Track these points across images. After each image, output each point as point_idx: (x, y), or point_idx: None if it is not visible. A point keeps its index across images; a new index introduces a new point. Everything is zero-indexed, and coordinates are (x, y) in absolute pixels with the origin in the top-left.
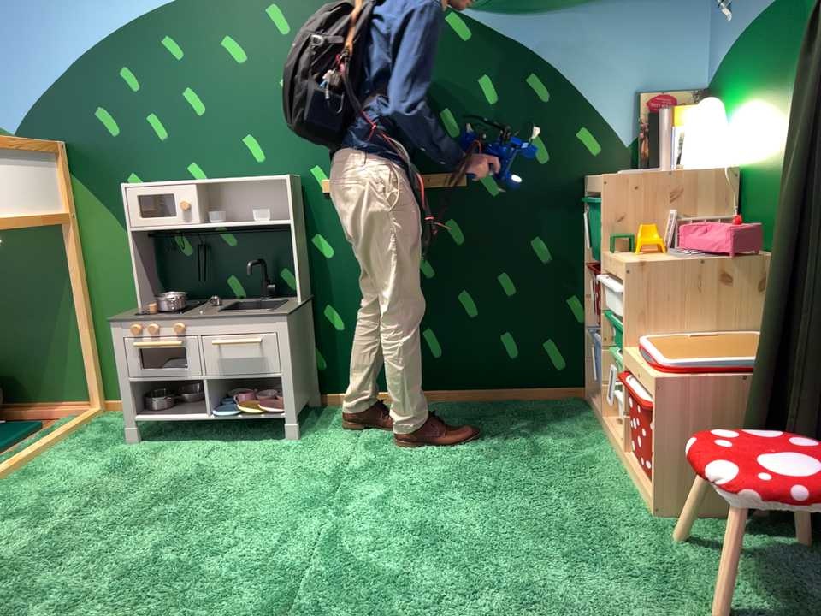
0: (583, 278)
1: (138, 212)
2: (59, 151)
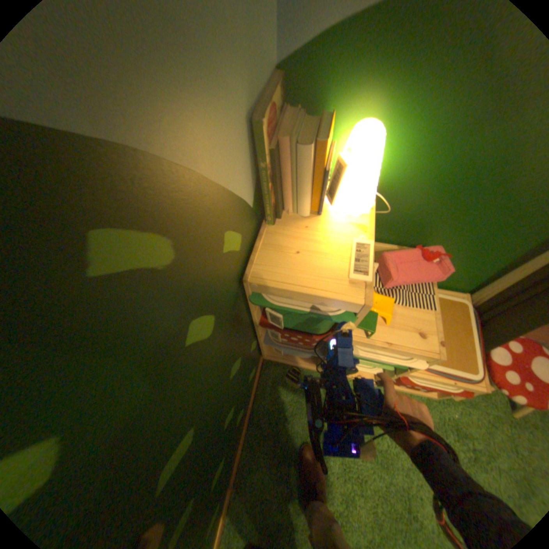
0: (256, 330)
1: None
2: None
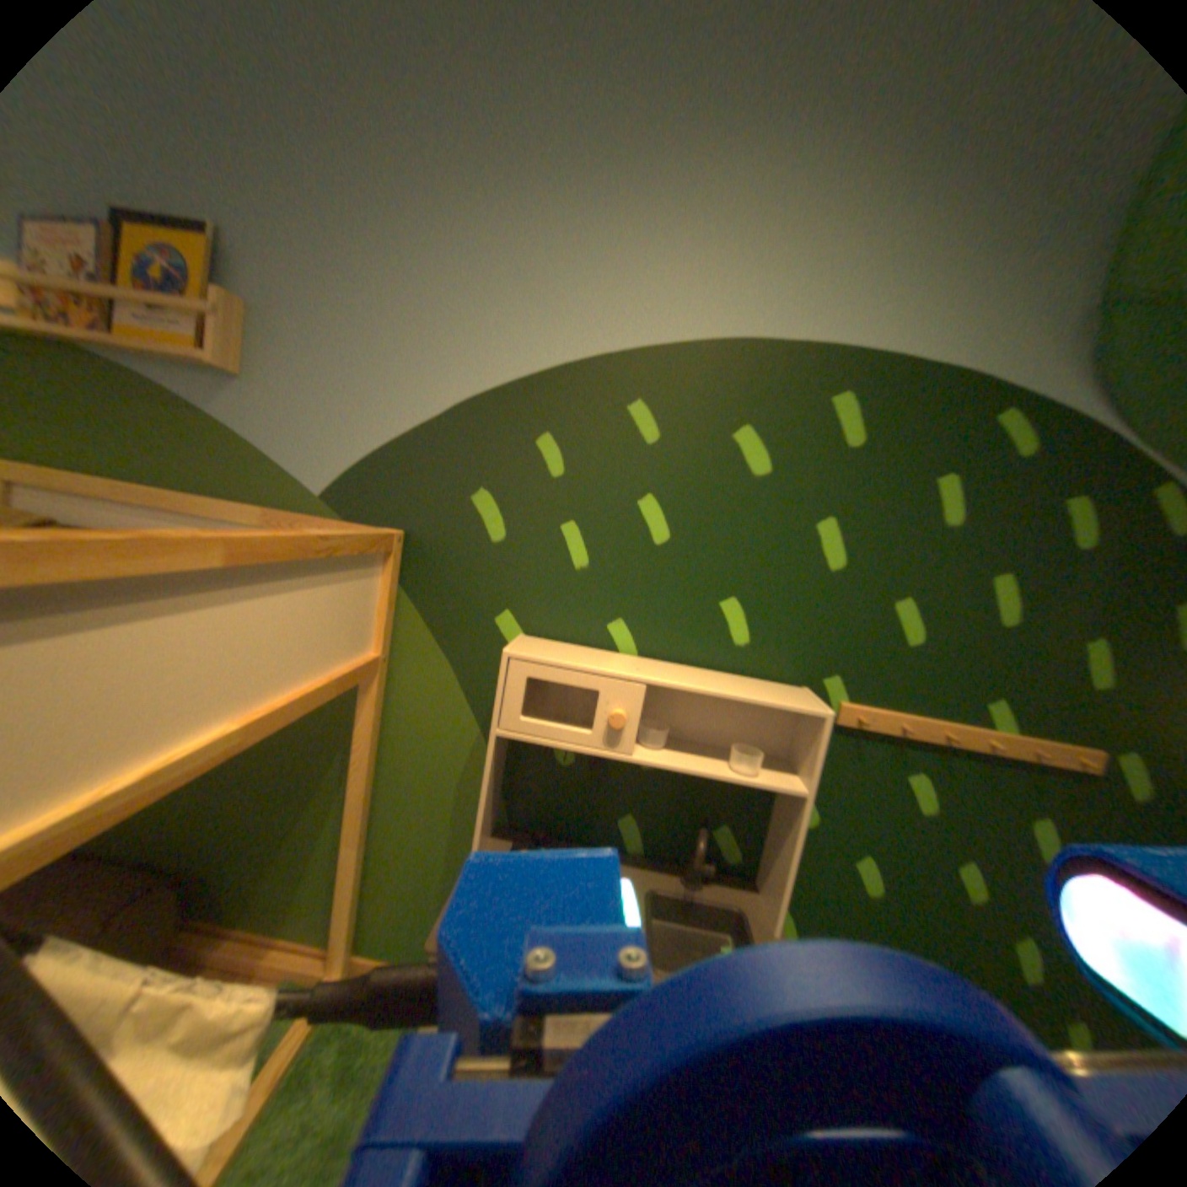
0: None
1: (520, 701)
2: (392, 546)
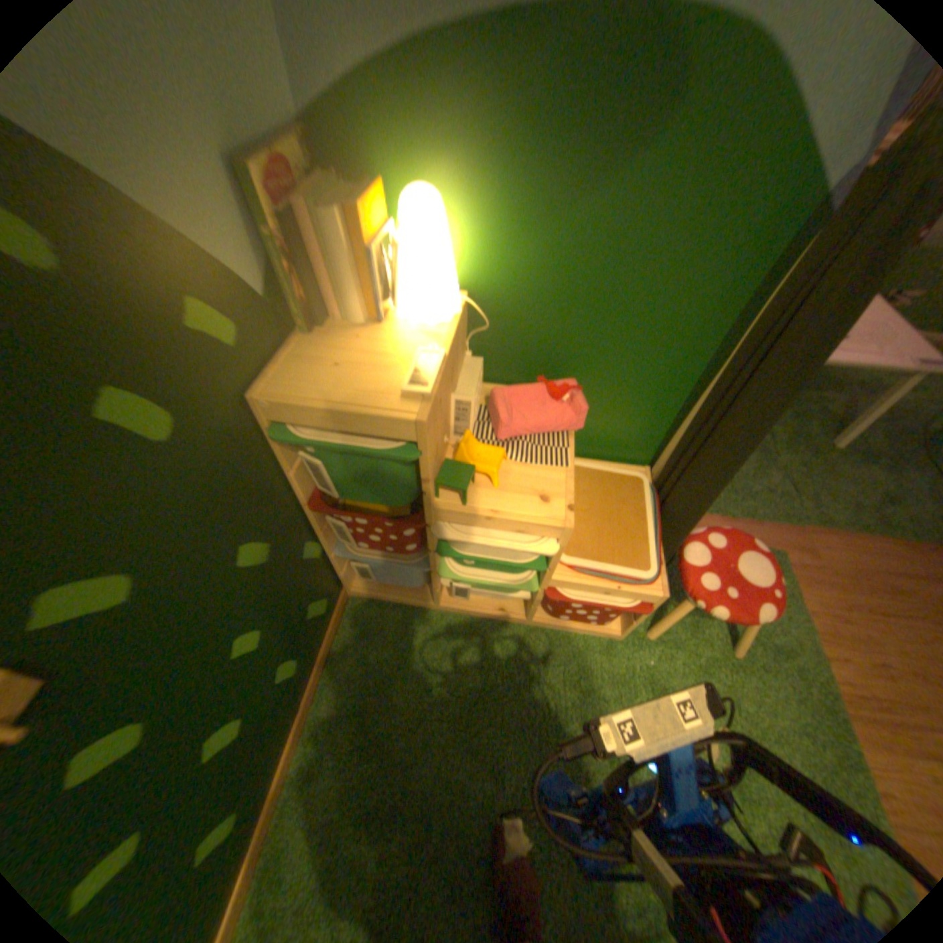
0: (308, 517)
1: None
2: None
